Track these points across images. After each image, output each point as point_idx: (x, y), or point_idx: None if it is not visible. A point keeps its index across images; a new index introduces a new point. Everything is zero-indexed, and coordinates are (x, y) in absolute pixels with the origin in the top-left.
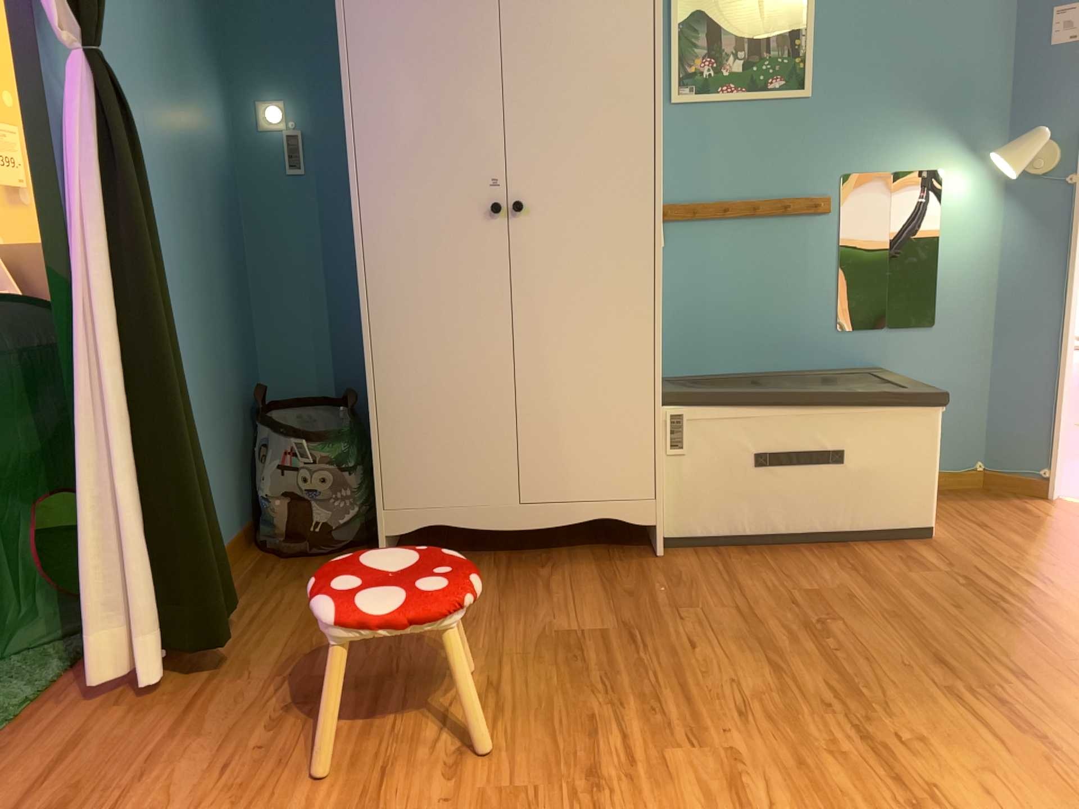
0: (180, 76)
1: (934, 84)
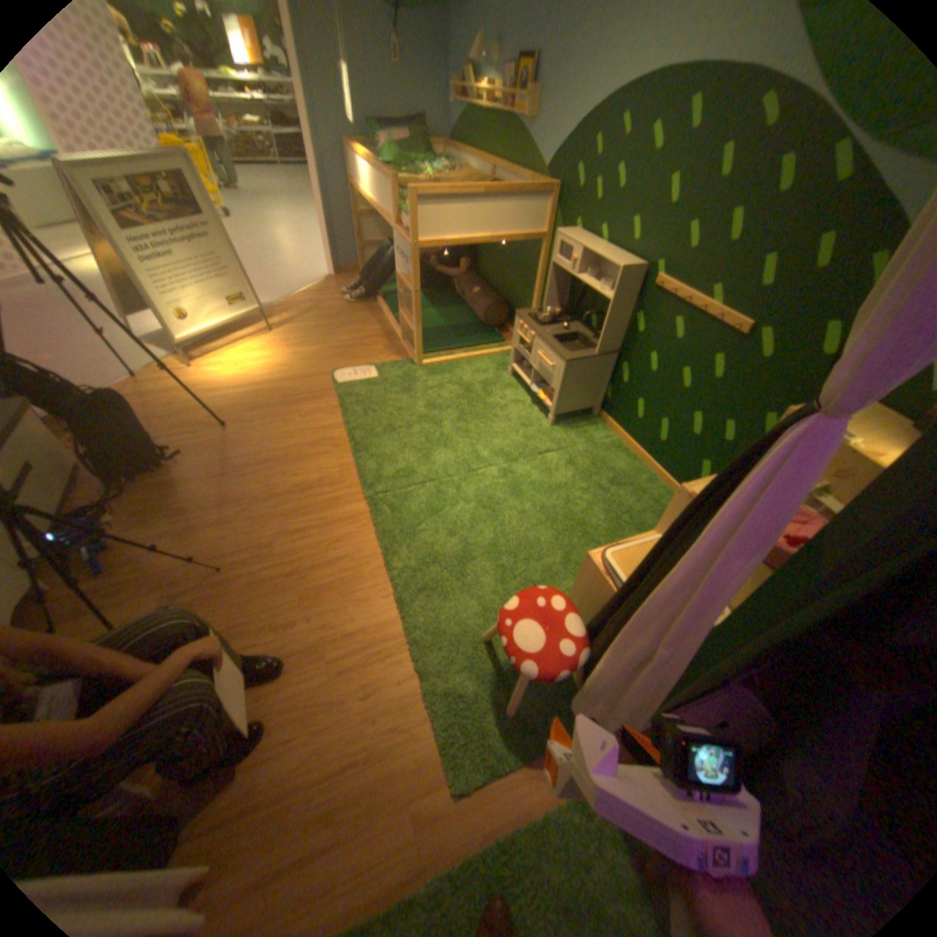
0: None
1: None
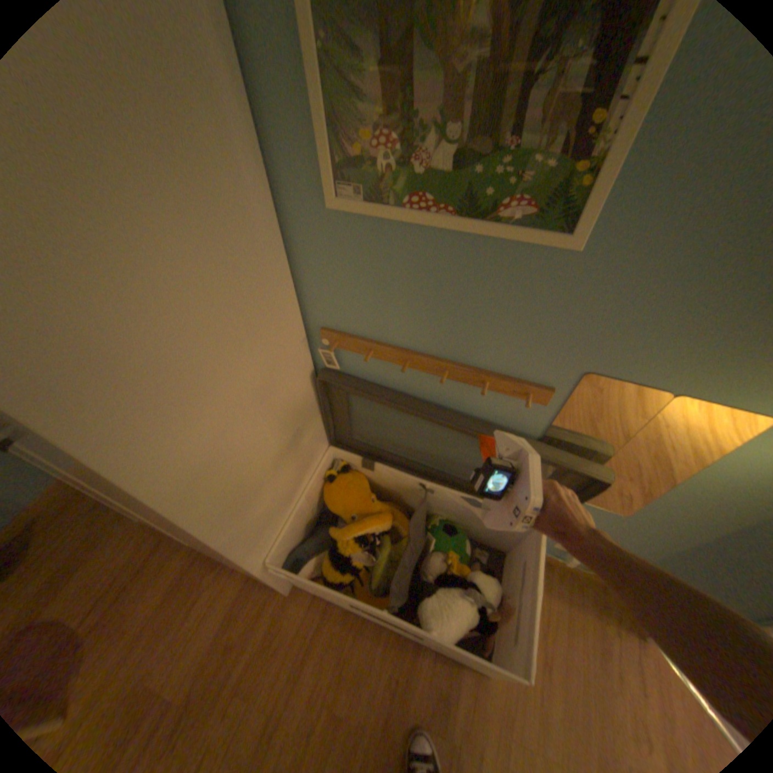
0: None
1: None
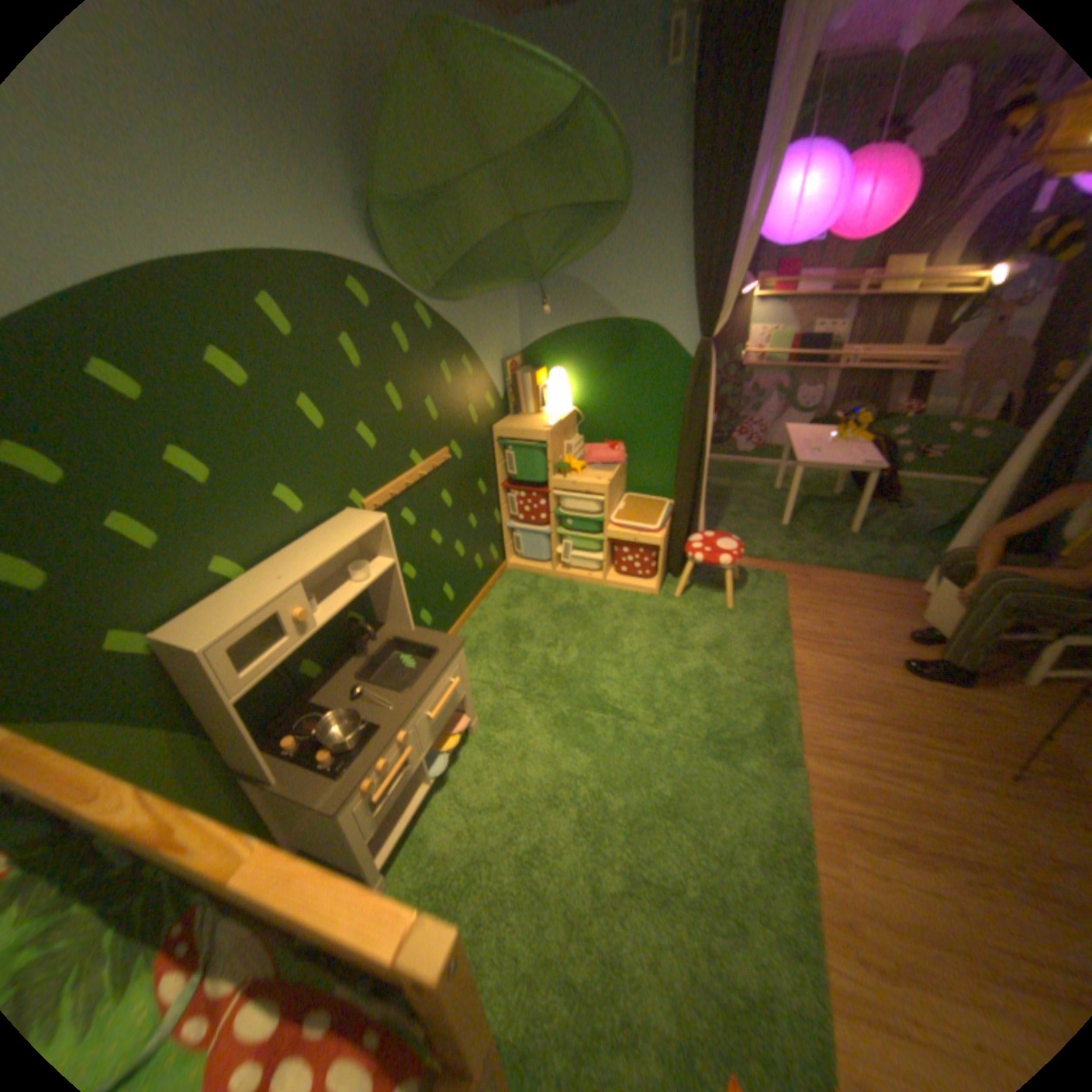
0: None
1: None
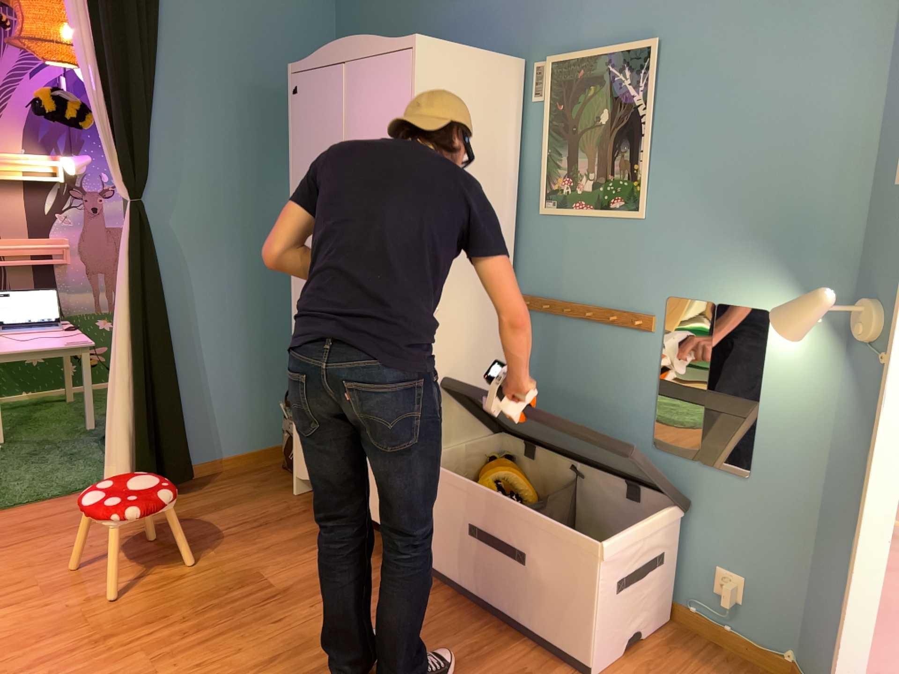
0: (266, 185)
1: (767, 216)
